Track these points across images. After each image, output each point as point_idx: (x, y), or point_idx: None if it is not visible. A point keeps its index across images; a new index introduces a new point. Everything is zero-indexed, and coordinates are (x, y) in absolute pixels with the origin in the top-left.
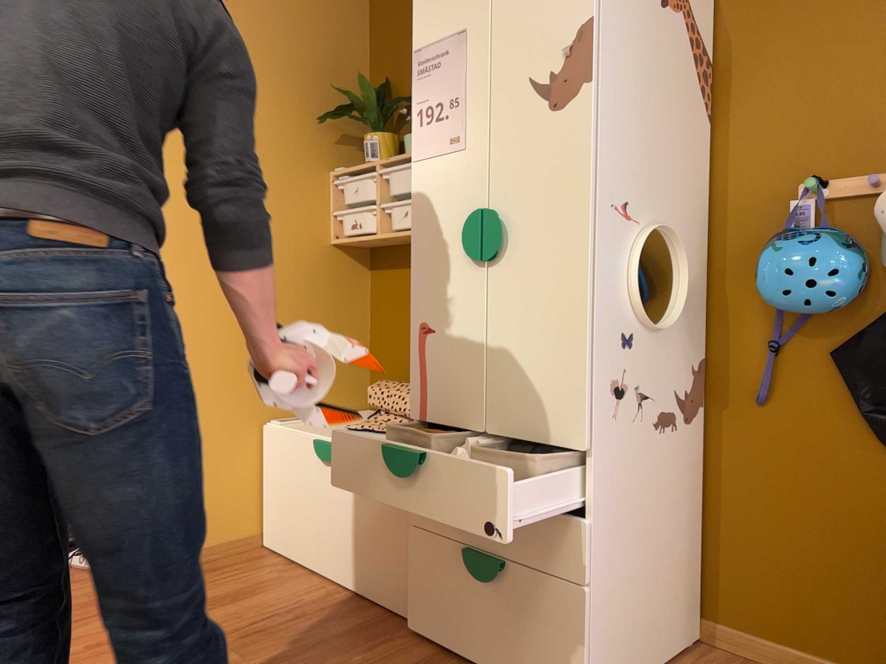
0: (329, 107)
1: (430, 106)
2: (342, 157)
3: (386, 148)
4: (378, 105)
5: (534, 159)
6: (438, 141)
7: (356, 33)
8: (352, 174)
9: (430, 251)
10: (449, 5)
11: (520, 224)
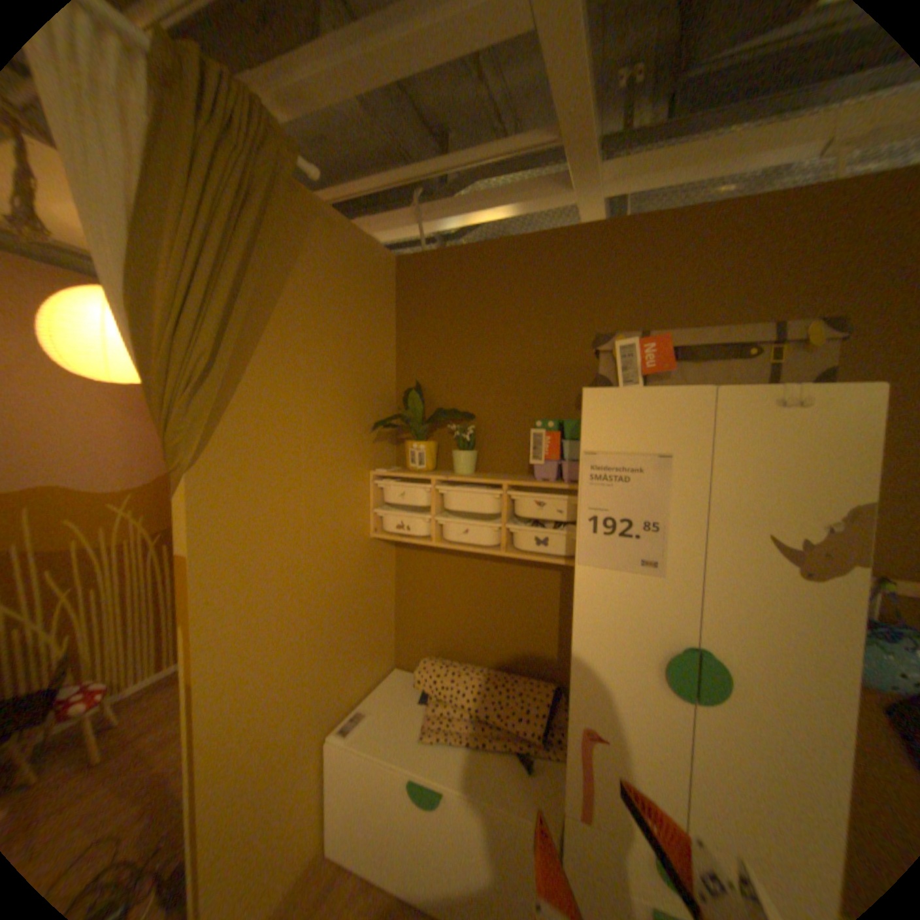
0: (369, 409)
1: (610, 517)
2: (378, 454)
3: (431, 456)
4: (422, 414)
5: (774, 620)
6: (621, 557)
7: (387, 334)
8: (401, 481)
9: (603, 663)
10: (645, 419)
11: (750, 679)
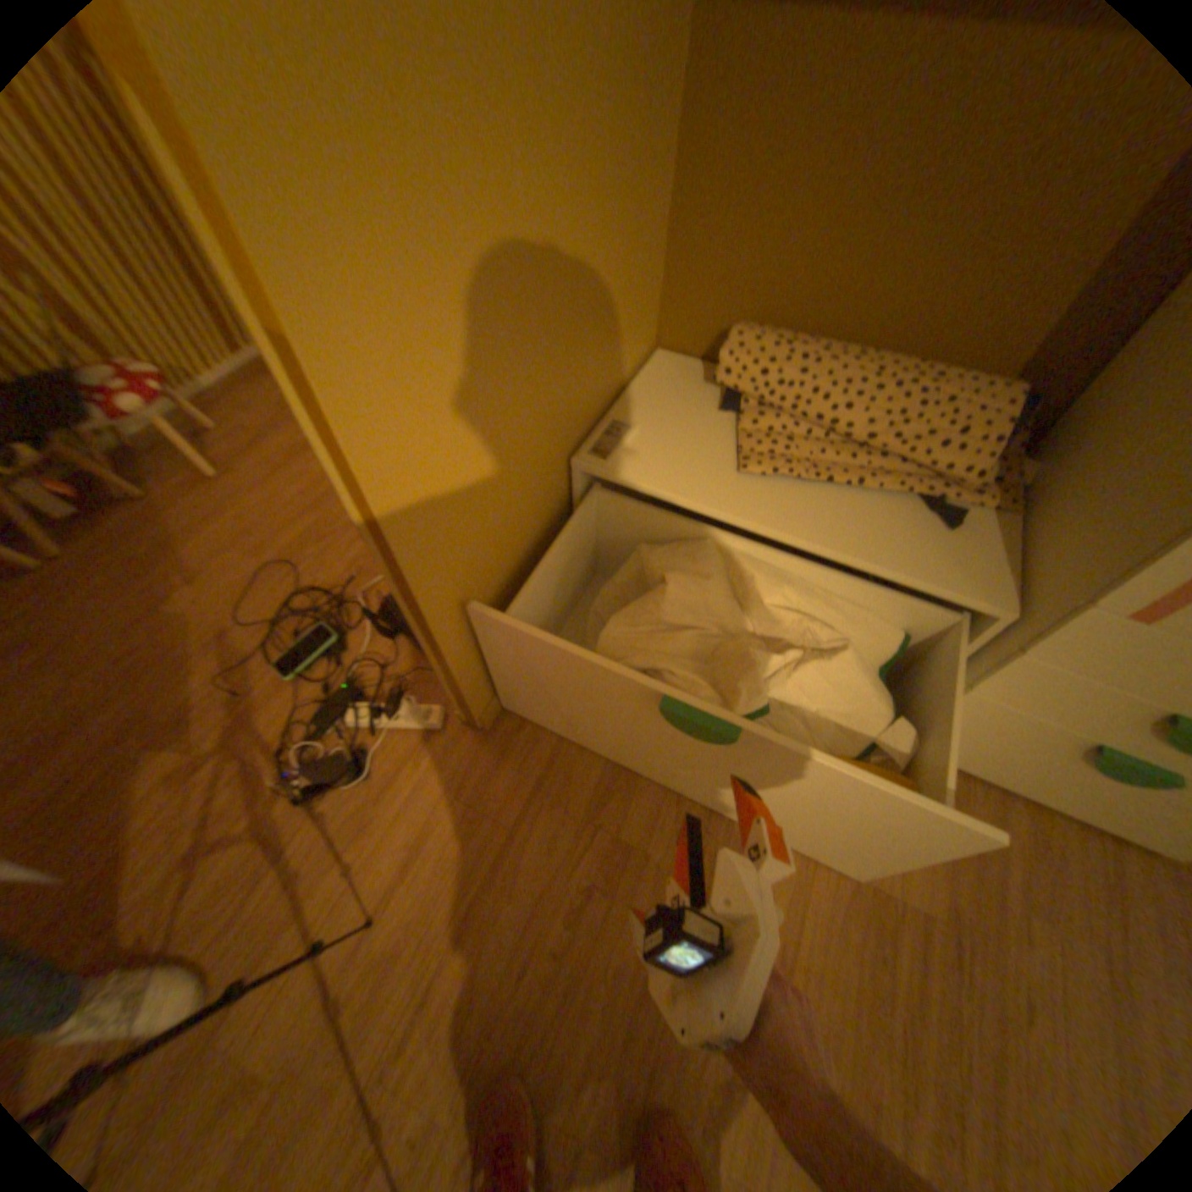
0: None
1: None
2: None
3: None
4: None
5: None
6: None
7: None
8: None
9: None
10: None
11: None
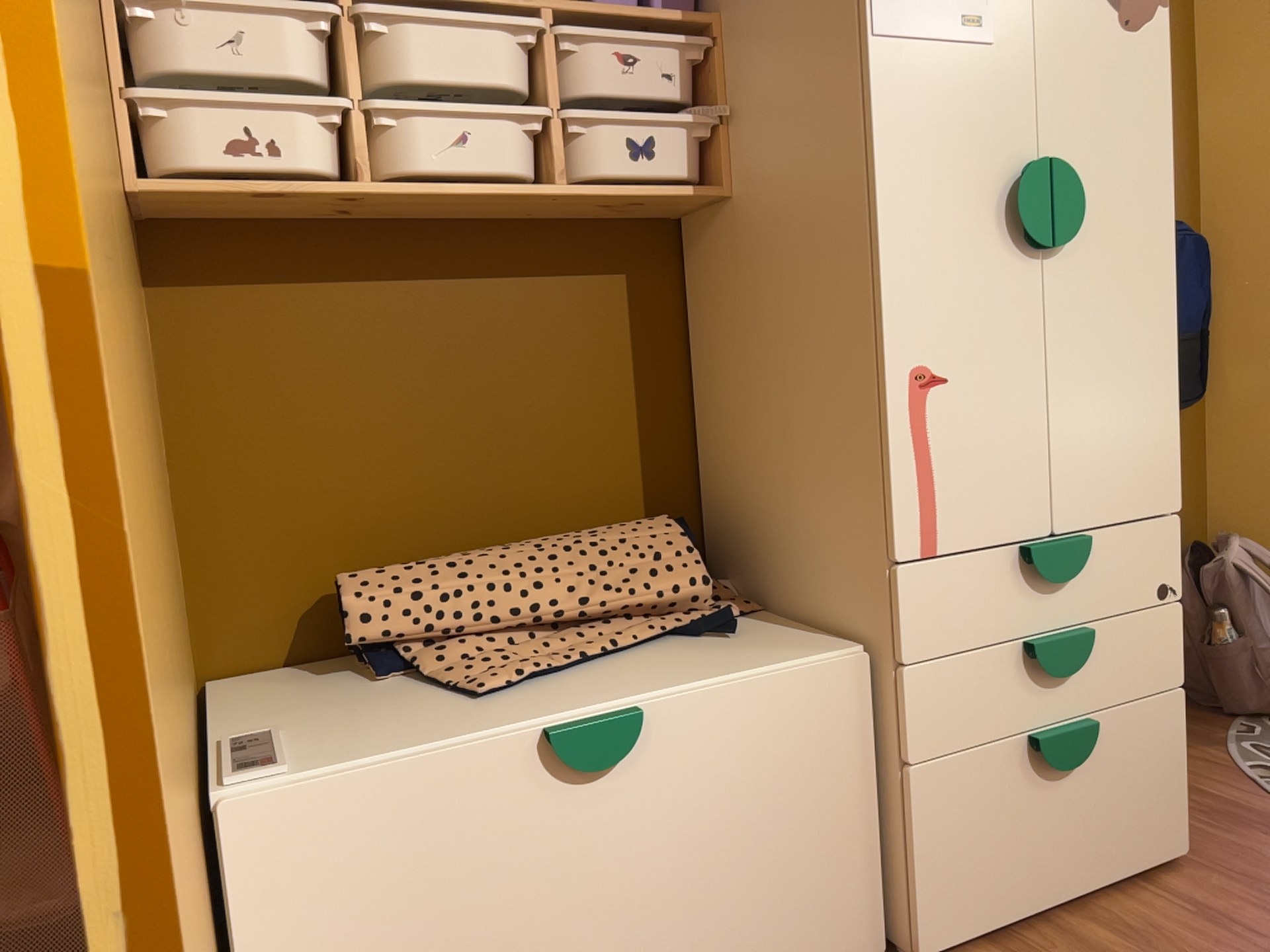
0: None
1: None
2: None
3: None
4: None
5: (1102, 95)
6: (934, 12)
7: None
8: None
9: (926, 227)
10: None
11: (1089, 195)
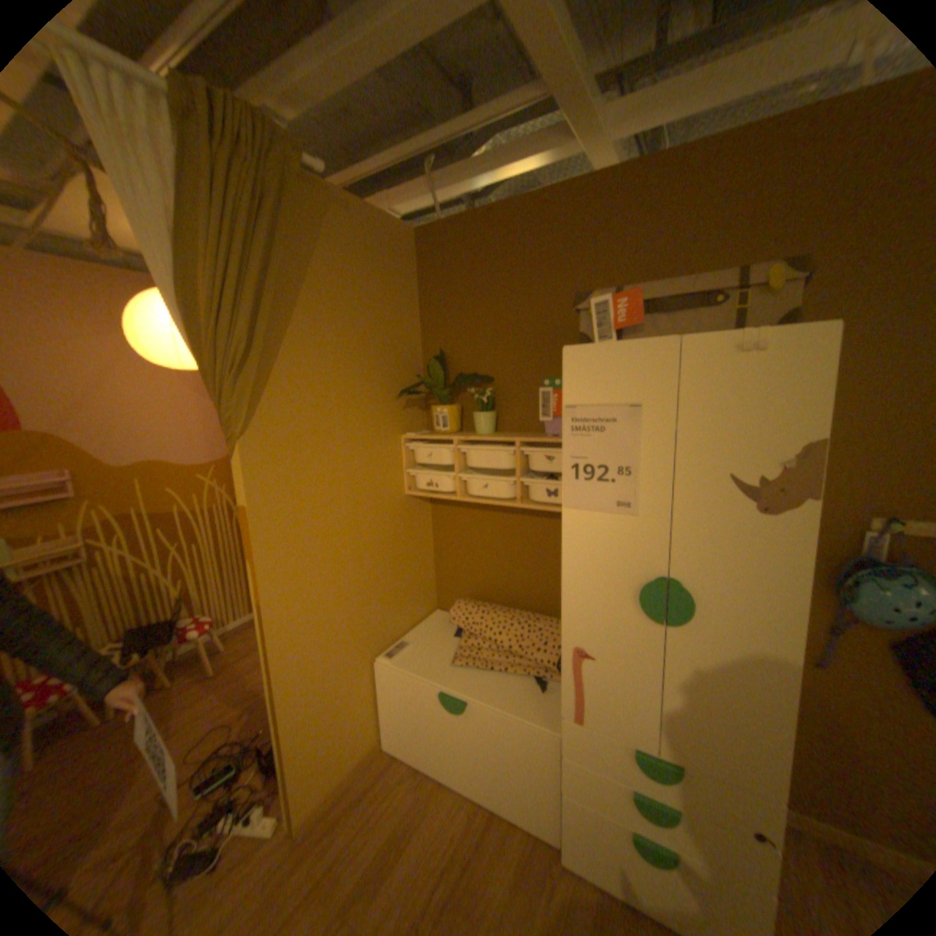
0: (395, 379)
1: (589, 464)
2: (408, 420)
3: (454, 419)
4: (444, 380)
5: (733, 551)
6: (599, 499)
7: (409, 306)
8: (427, 443)
9: (587, 592)
10: (617, 372)
11: (711, 603)
